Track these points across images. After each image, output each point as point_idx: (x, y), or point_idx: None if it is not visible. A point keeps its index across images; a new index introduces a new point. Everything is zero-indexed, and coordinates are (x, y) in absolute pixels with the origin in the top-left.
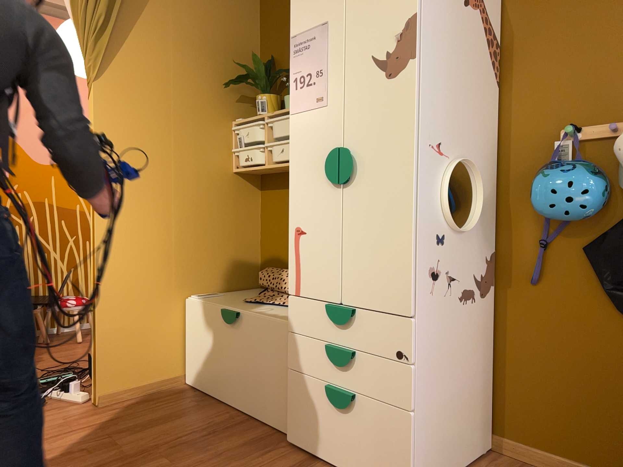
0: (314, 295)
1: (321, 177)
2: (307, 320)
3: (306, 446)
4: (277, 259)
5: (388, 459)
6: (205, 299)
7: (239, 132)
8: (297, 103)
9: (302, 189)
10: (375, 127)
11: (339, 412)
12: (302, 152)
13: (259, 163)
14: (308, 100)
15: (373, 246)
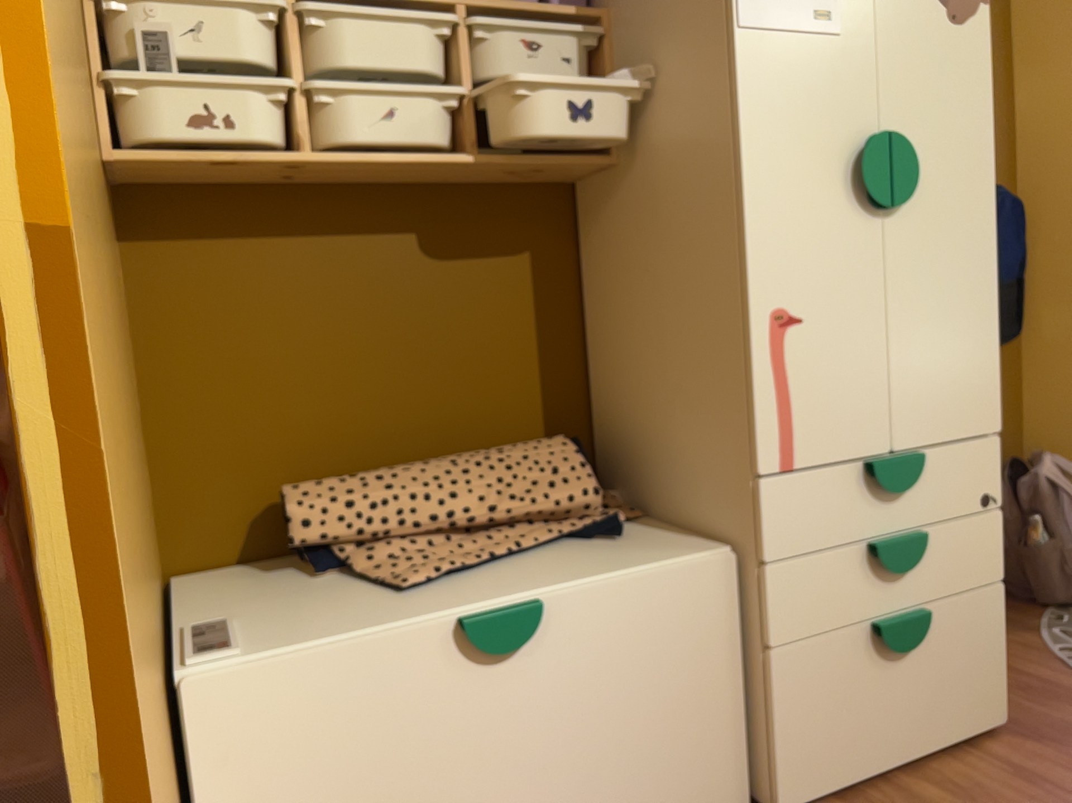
0: (833, 454)
1: (835, 193)
2: (817, 515)
3: (831, 785)
4: (252, 460)
5: (978, 678)
6: (280, 642)
7: (129, 14)
8: (761, 3)
9: (787, 218)
10: (937, 106)
11: (903, 658)
12: (783, 131)
13: (256, 143)
14: (793, 6)
15: (944, 327)
